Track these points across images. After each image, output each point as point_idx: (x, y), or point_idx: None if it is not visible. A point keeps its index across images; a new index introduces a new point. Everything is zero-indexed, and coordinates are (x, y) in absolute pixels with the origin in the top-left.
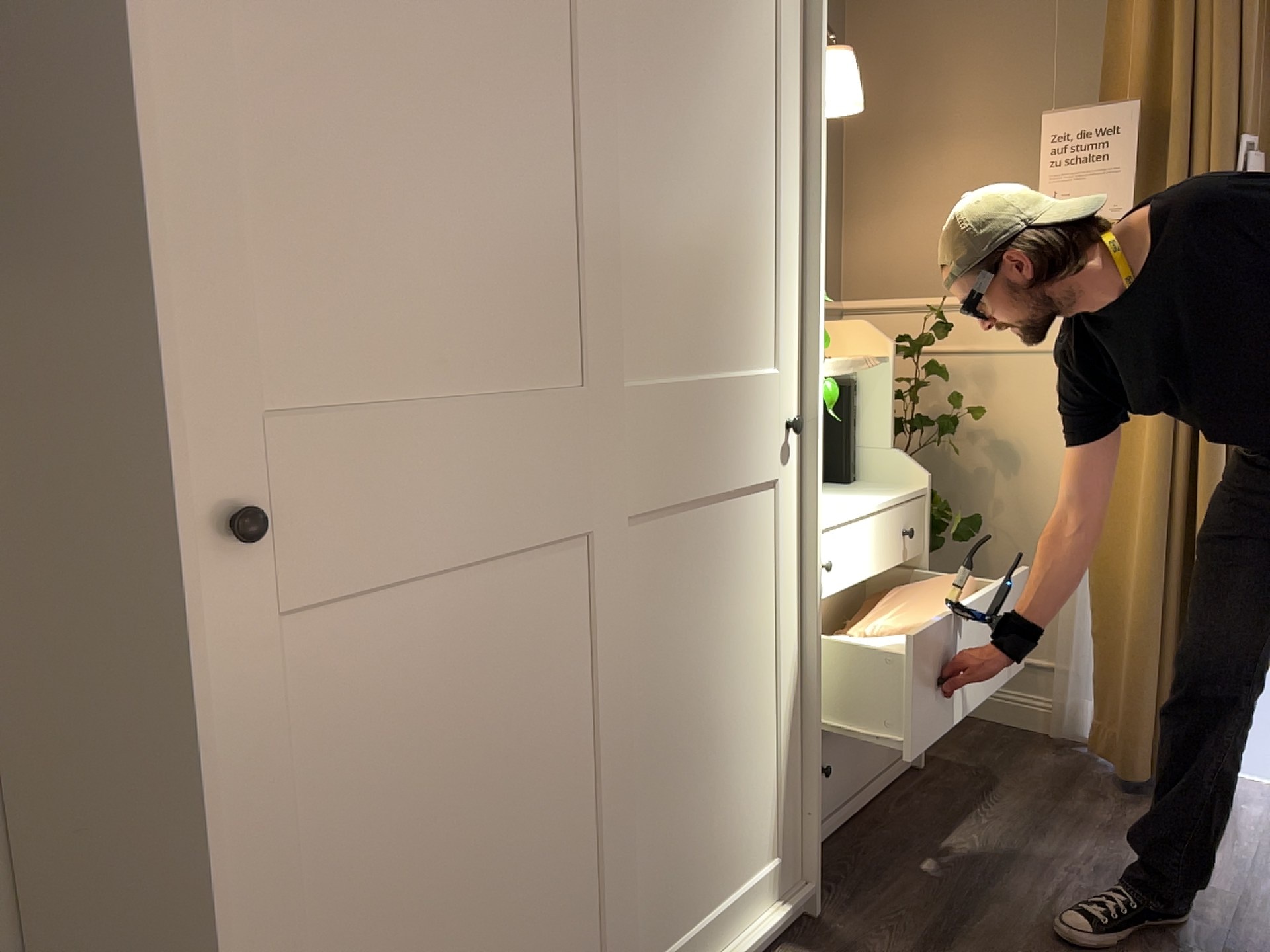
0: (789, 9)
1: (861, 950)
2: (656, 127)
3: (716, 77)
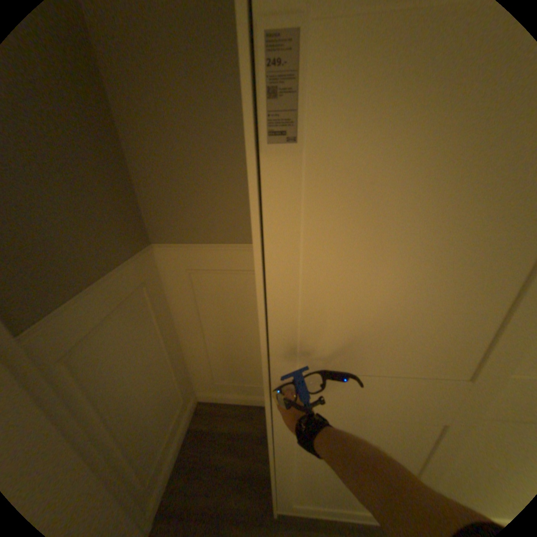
0: None
1: None
2: None
3: None
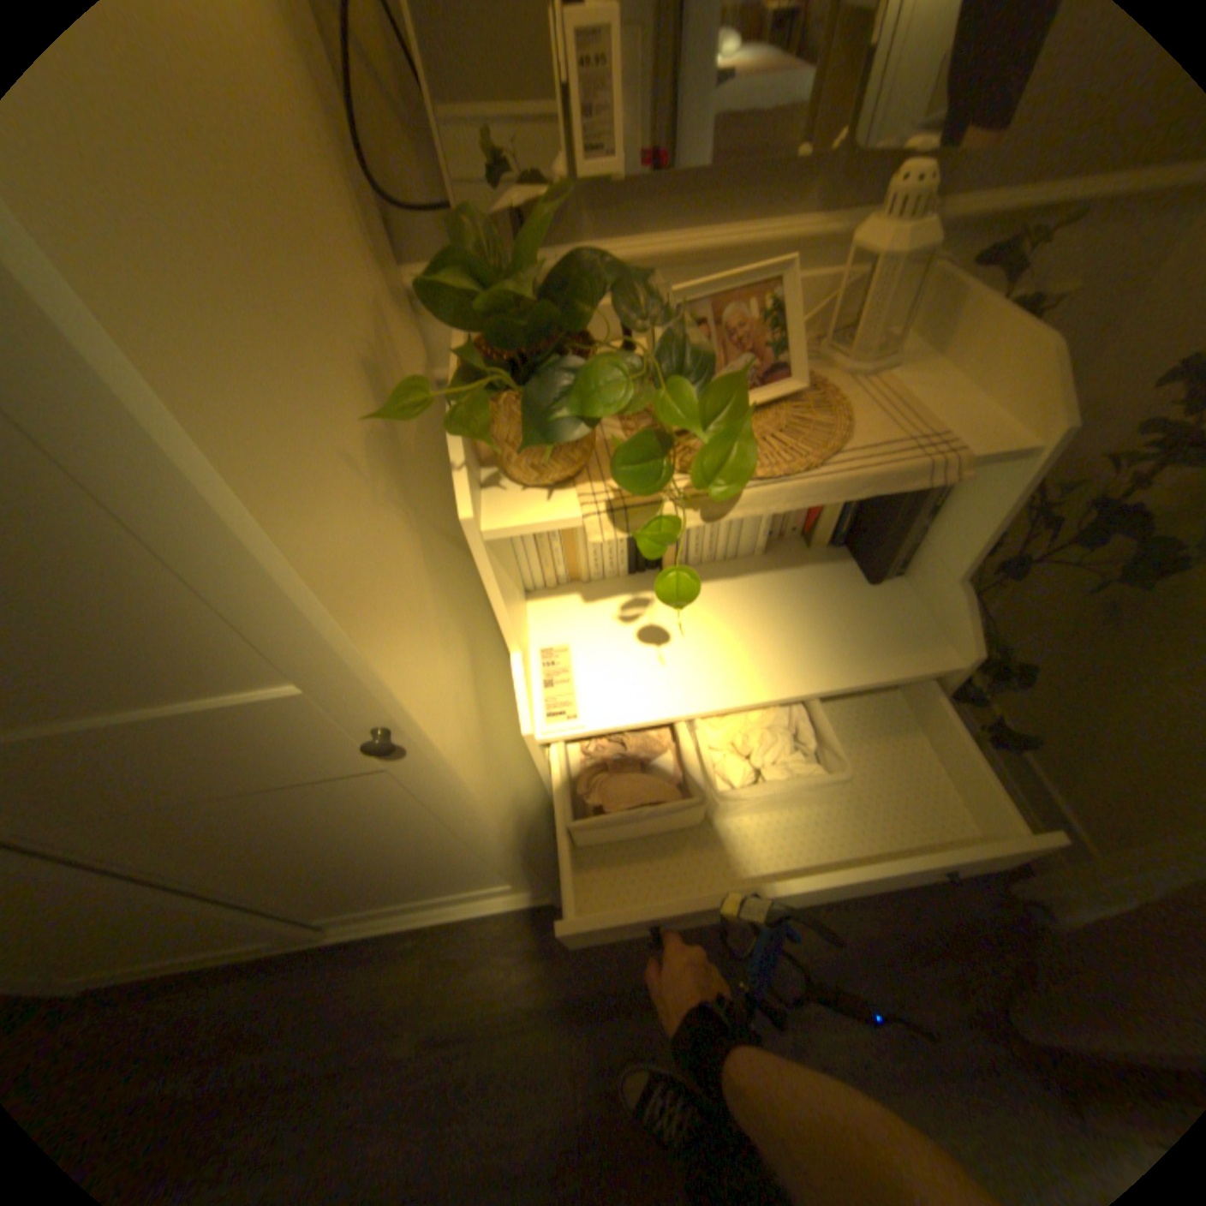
0: None
1: (544, 965)
2: None
3: None
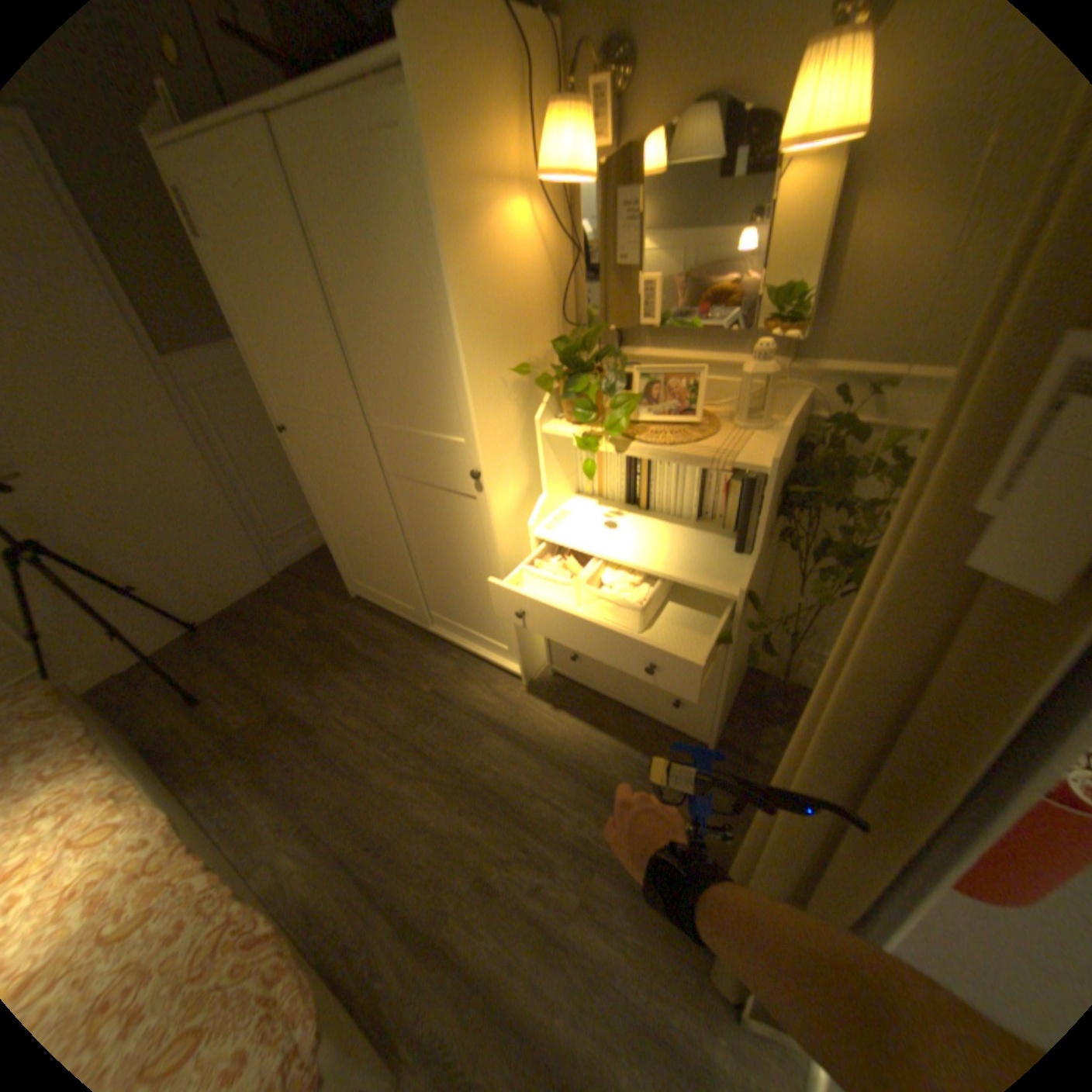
0: (420, 193)
1: (501, 703)
2: (357, 311)
3: (381, 271)
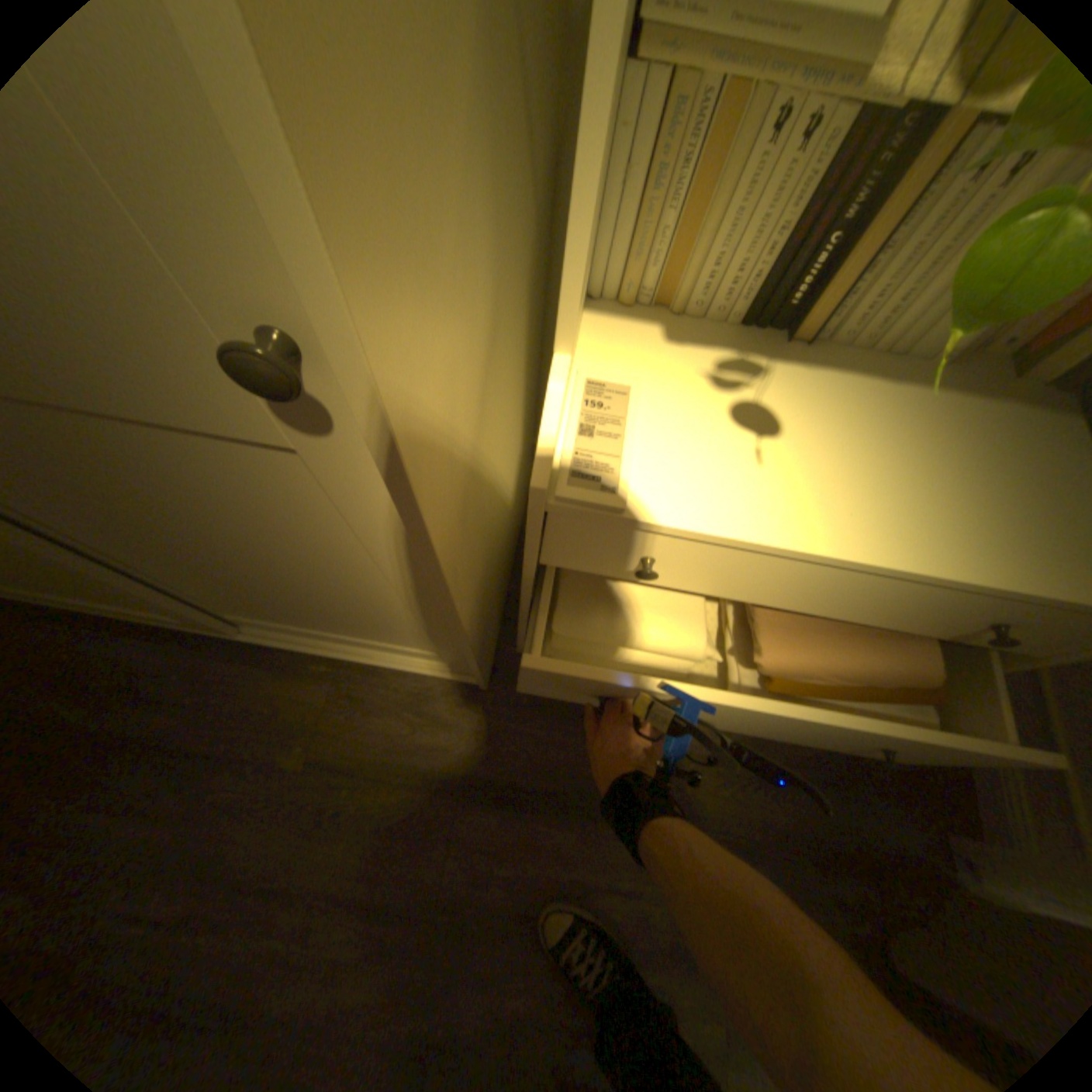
0: None
1: (453, 736)
2: None
3: None
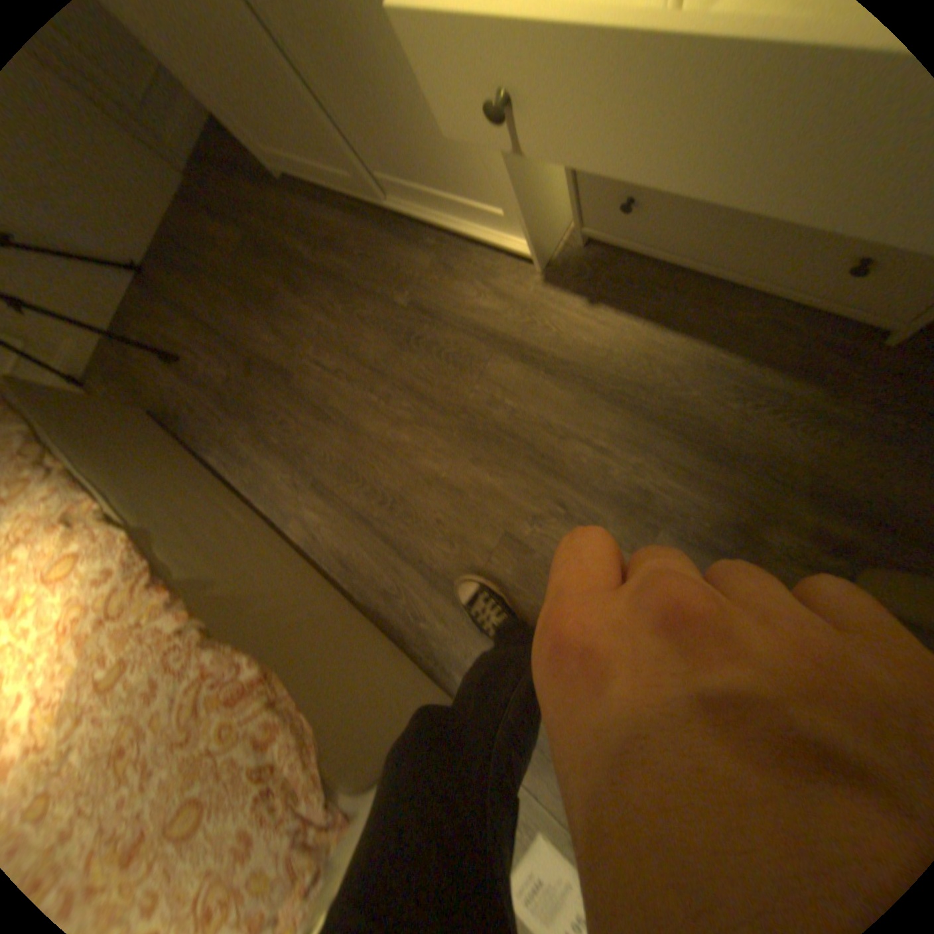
0: None
1: (509, 306)
2: None
3: None
